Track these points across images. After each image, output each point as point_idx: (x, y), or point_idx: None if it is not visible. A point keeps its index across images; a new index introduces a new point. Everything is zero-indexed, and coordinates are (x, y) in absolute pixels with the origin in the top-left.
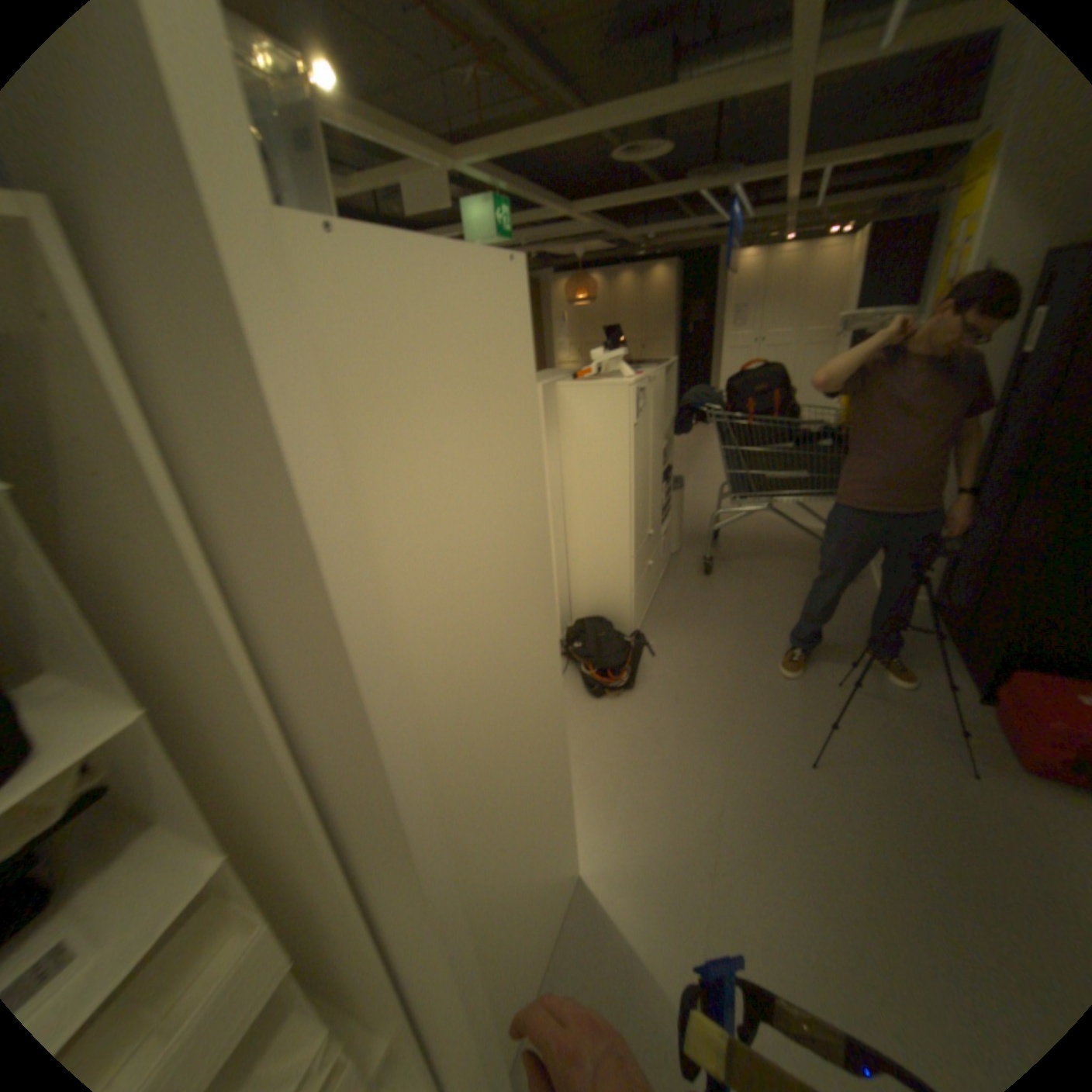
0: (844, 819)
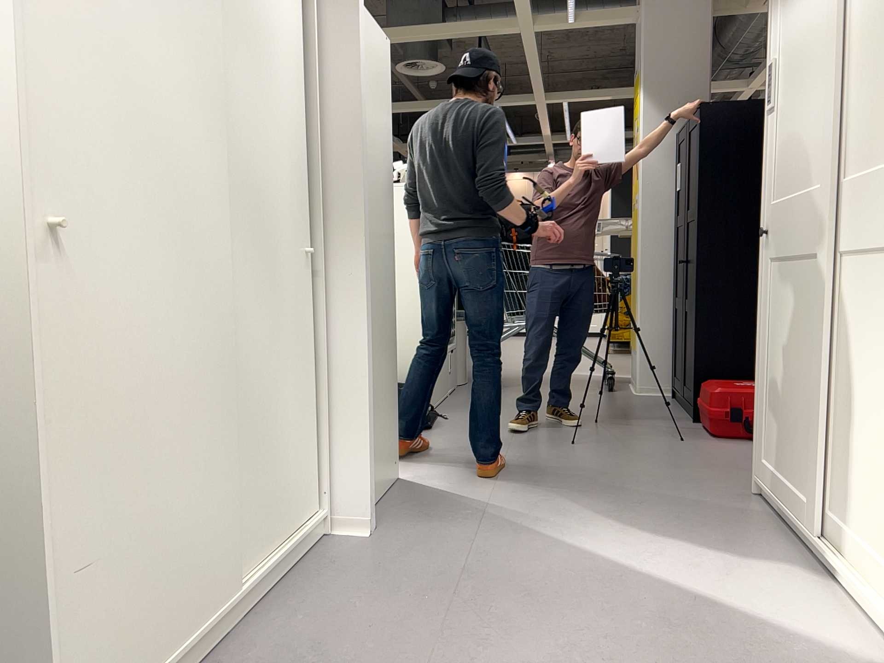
0: (586, 450)
